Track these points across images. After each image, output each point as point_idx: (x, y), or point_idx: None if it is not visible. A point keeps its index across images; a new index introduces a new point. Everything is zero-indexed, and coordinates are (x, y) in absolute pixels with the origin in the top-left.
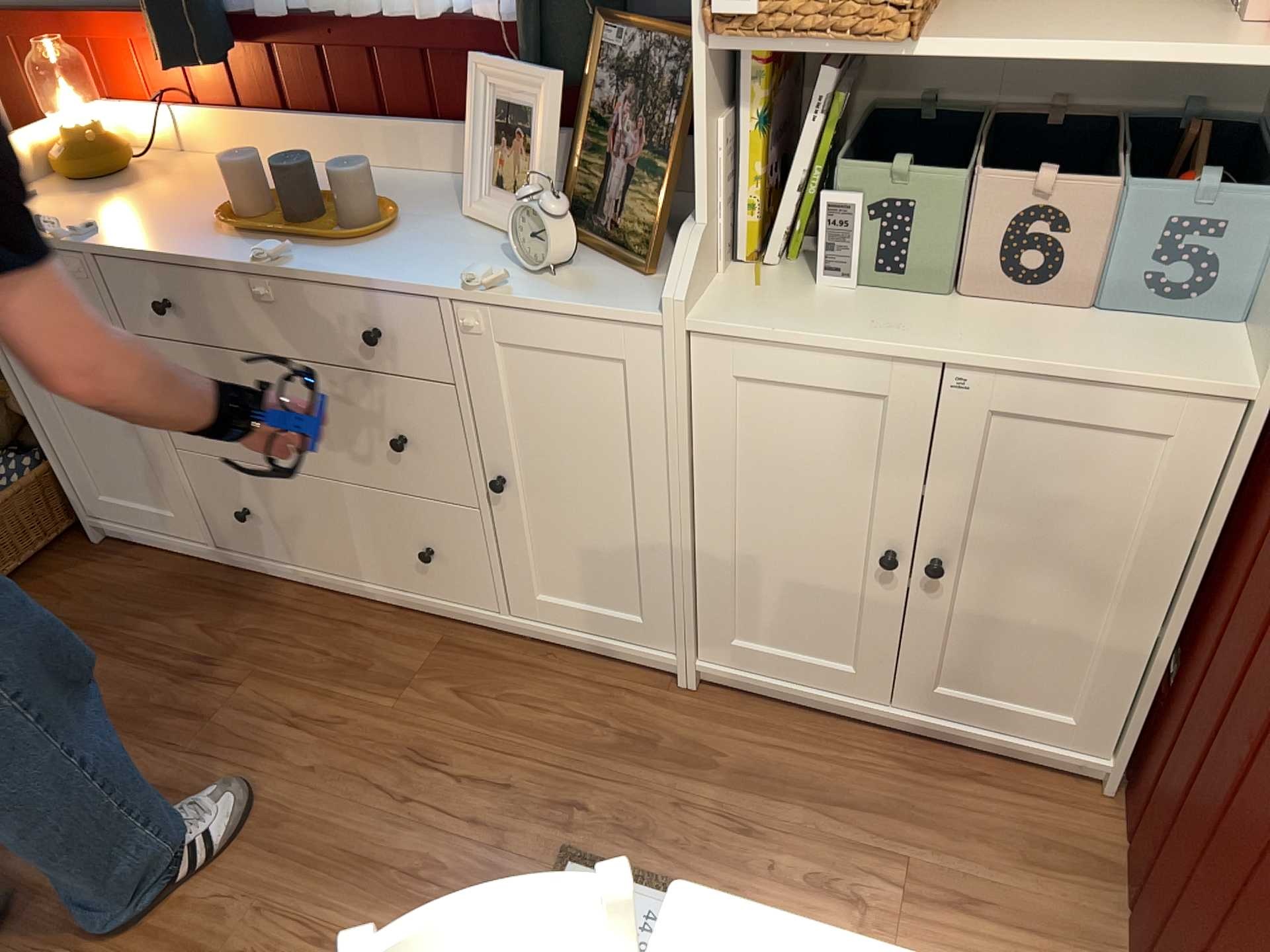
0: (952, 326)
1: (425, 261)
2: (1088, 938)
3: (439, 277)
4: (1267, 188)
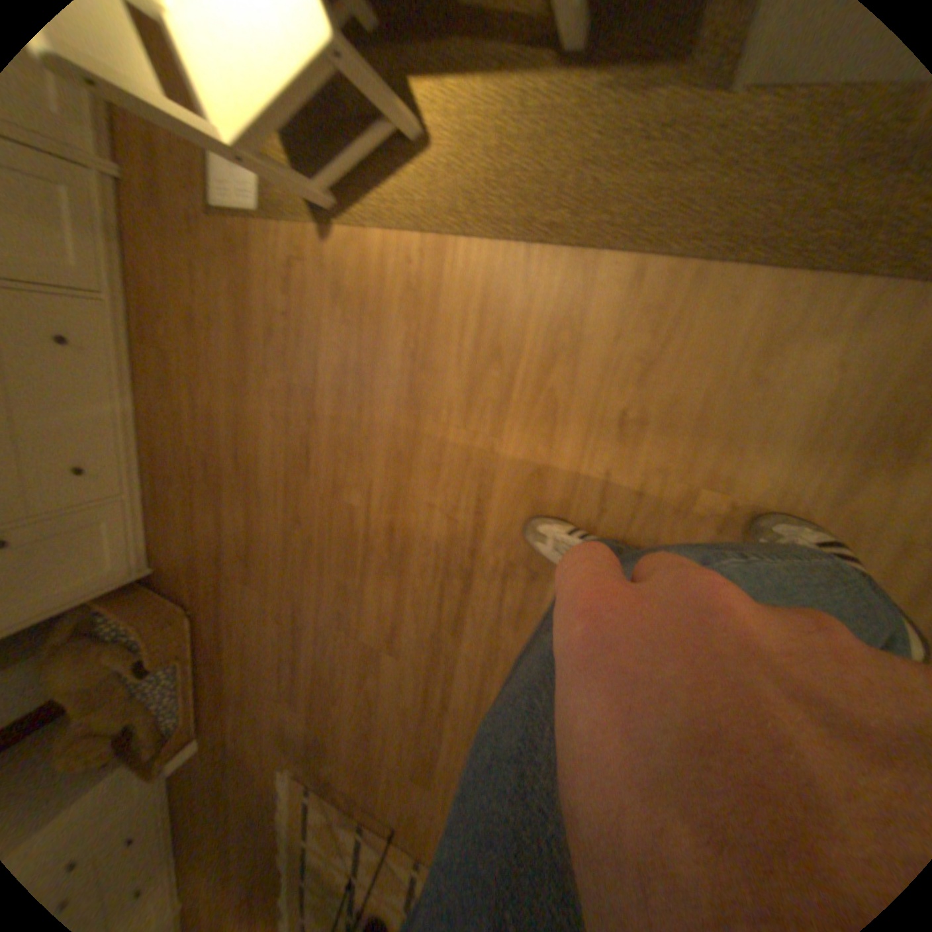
0: None
1: None
2: None
3: None
4: None
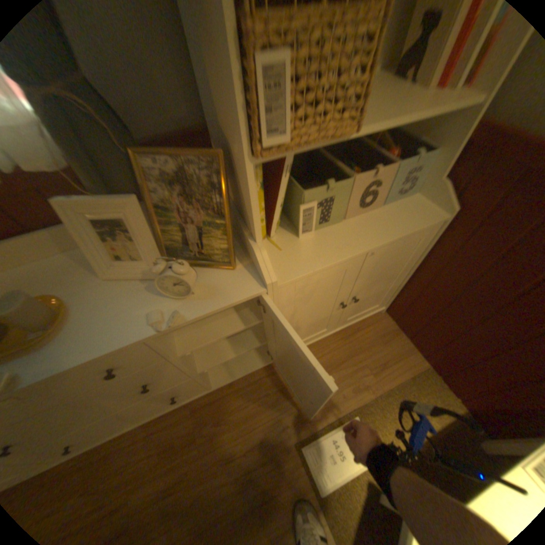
0: (359, 232)
1: (107, 322)
2: (412, 354)
3: (128, 329)
4: (432, 144)
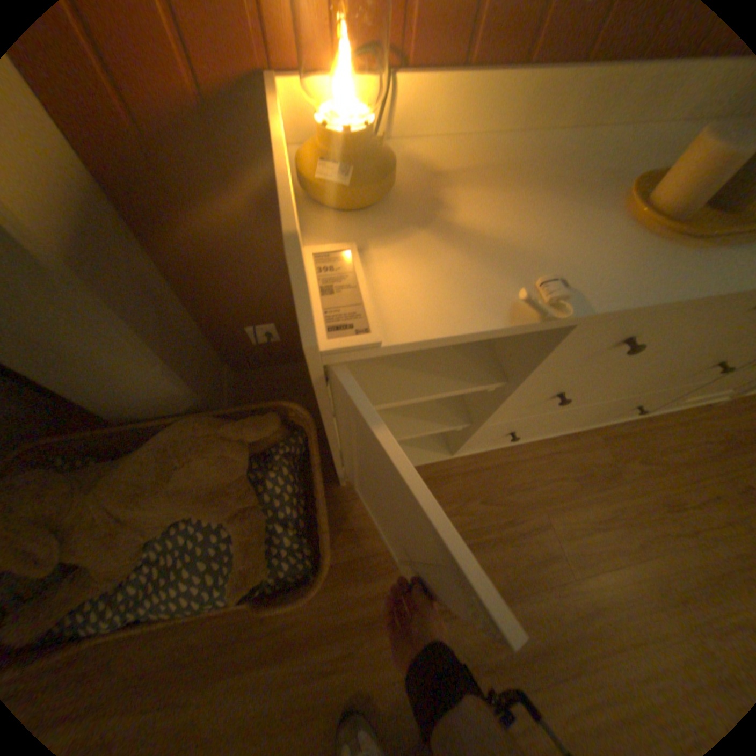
0: None
1: None
2: None
3: None
4: None
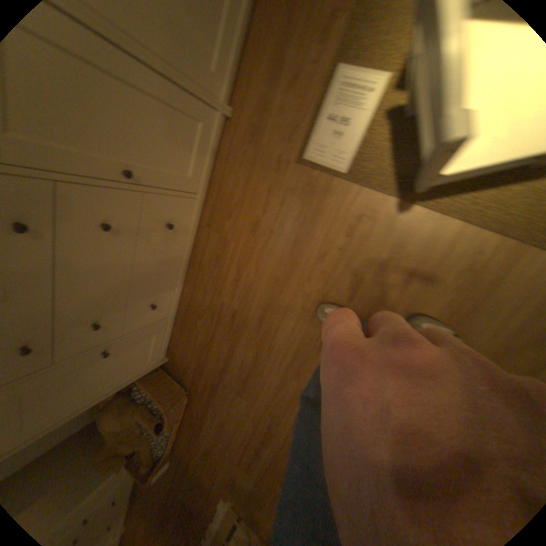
0: None
1: None
2: None
3: None
4: None
